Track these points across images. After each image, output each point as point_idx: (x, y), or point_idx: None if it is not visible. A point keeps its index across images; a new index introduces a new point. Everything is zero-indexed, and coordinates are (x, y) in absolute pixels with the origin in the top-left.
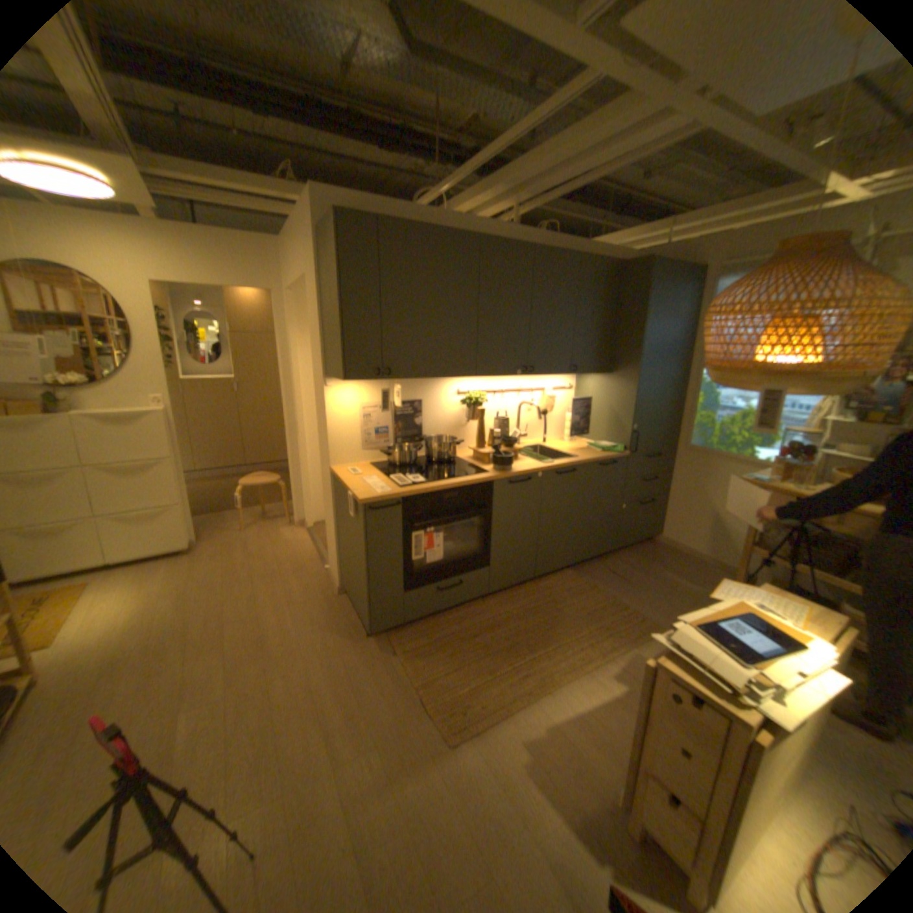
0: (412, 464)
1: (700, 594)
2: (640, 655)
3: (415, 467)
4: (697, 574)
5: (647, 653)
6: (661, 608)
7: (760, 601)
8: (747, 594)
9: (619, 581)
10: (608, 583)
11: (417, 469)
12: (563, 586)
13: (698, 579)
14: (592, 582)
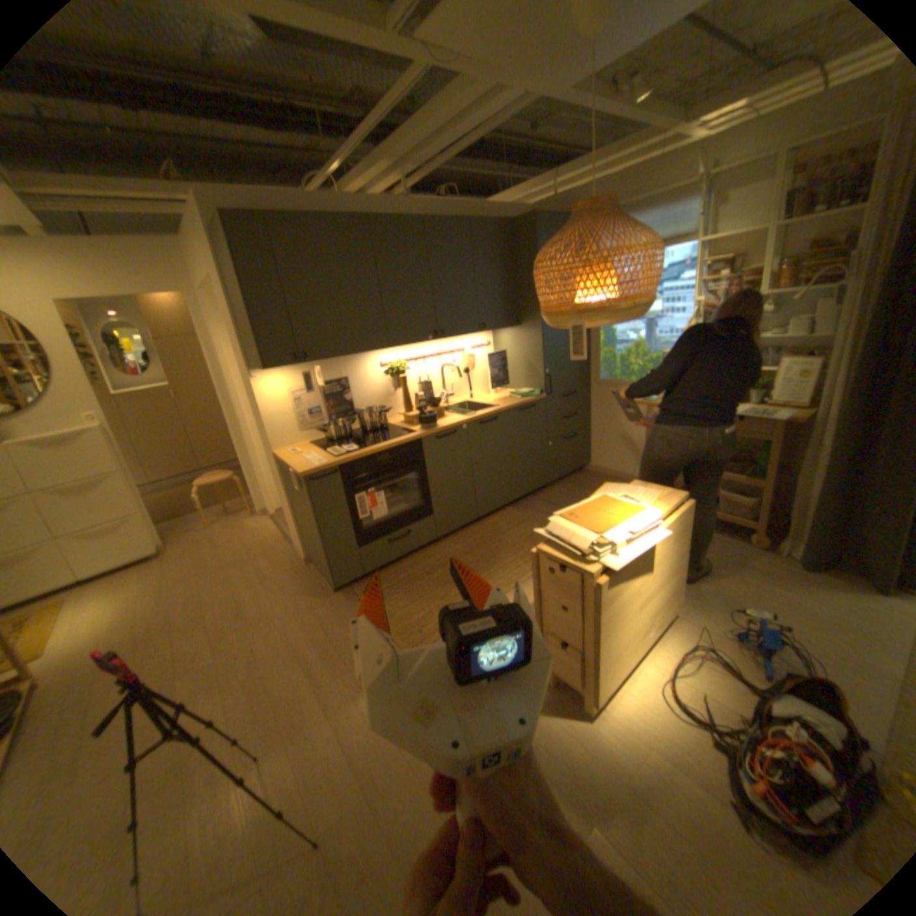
0: (348, 437)
1: None
2: None
3: (351, 439)
4: None
5: None
6: None
7: (626, 494)
8: (618, 491)
9: (552, 509)
10: (543, 512)
11: (353, 441)
12: (504, 522)
13: None
14: (529, 514)
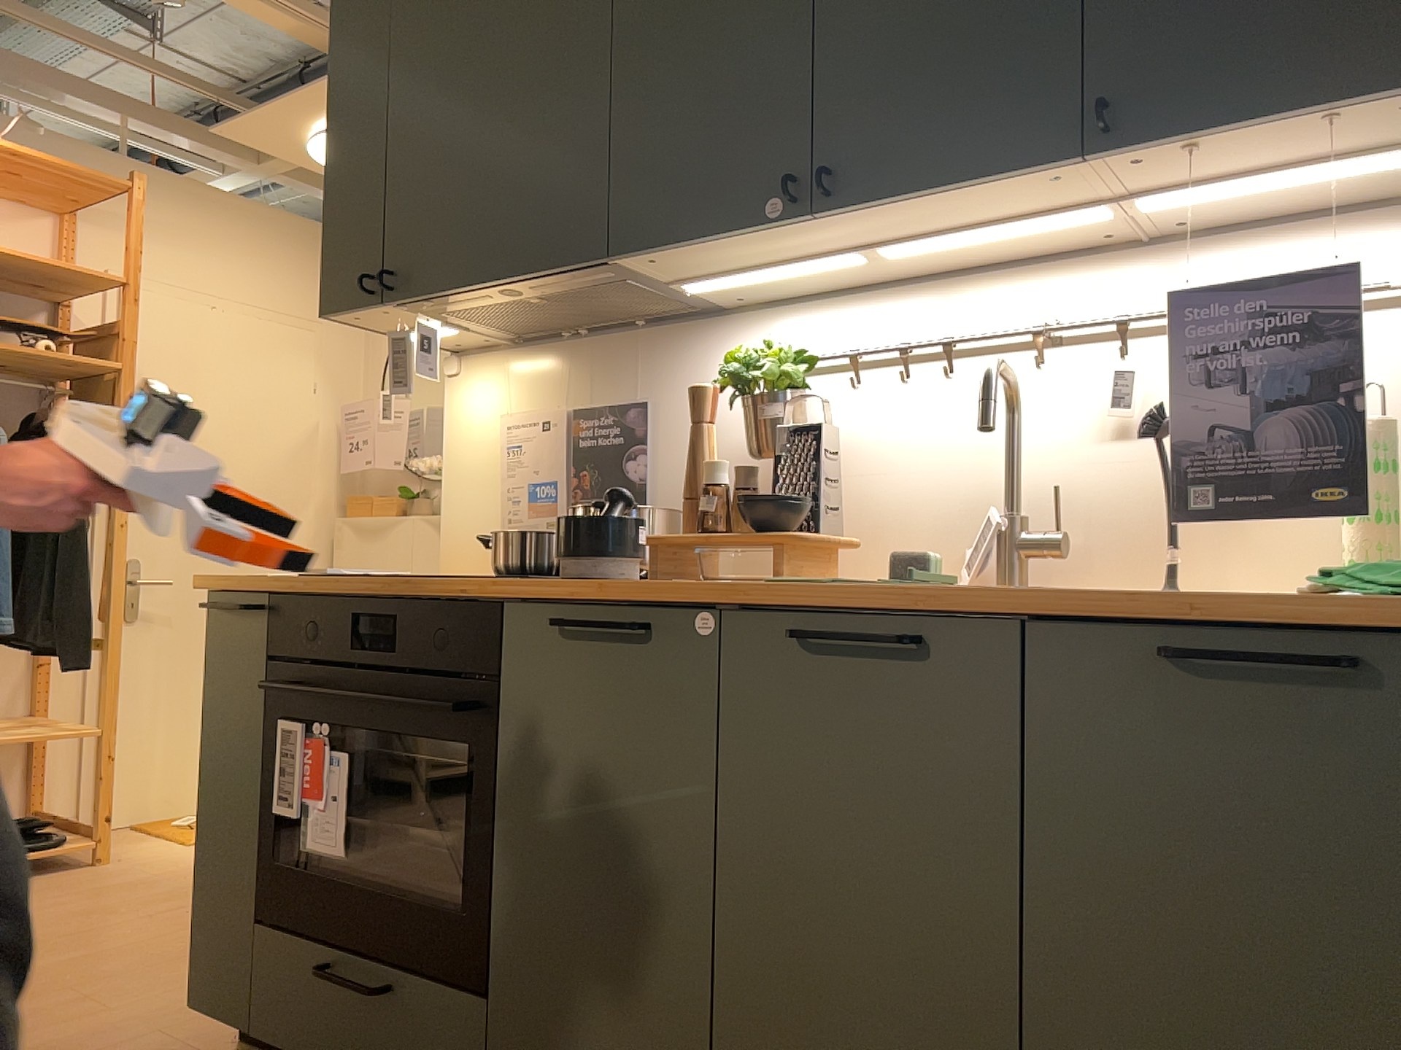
0: None
1: None
2: None
3: None
4: None
5: None
6: None
7: None
8: None
9: None
10: None
11: None
12: None
13: None
14: None
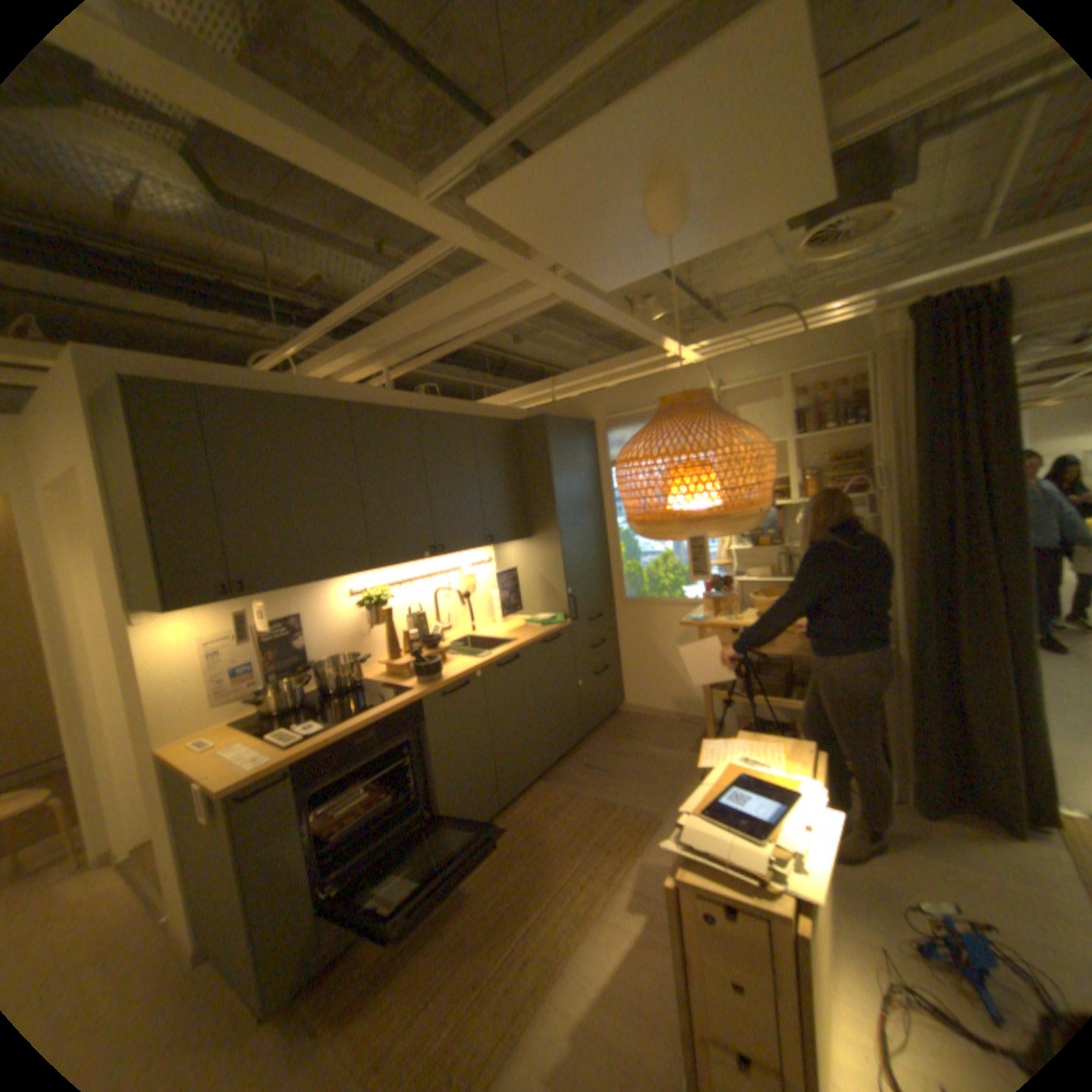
0: (300, 707)
1: (680, 759)
2: (645, 865)
3: (305, 710)
4: (671, 738)
5: (652, 859)
6: (649, 793)
7: (742, 754)
8: (729, 750)
9: (598, 776)
10: (587, 784)
11: (309, 712)
12: (538, 808)
13: (673, 743)
14: (570, 789)
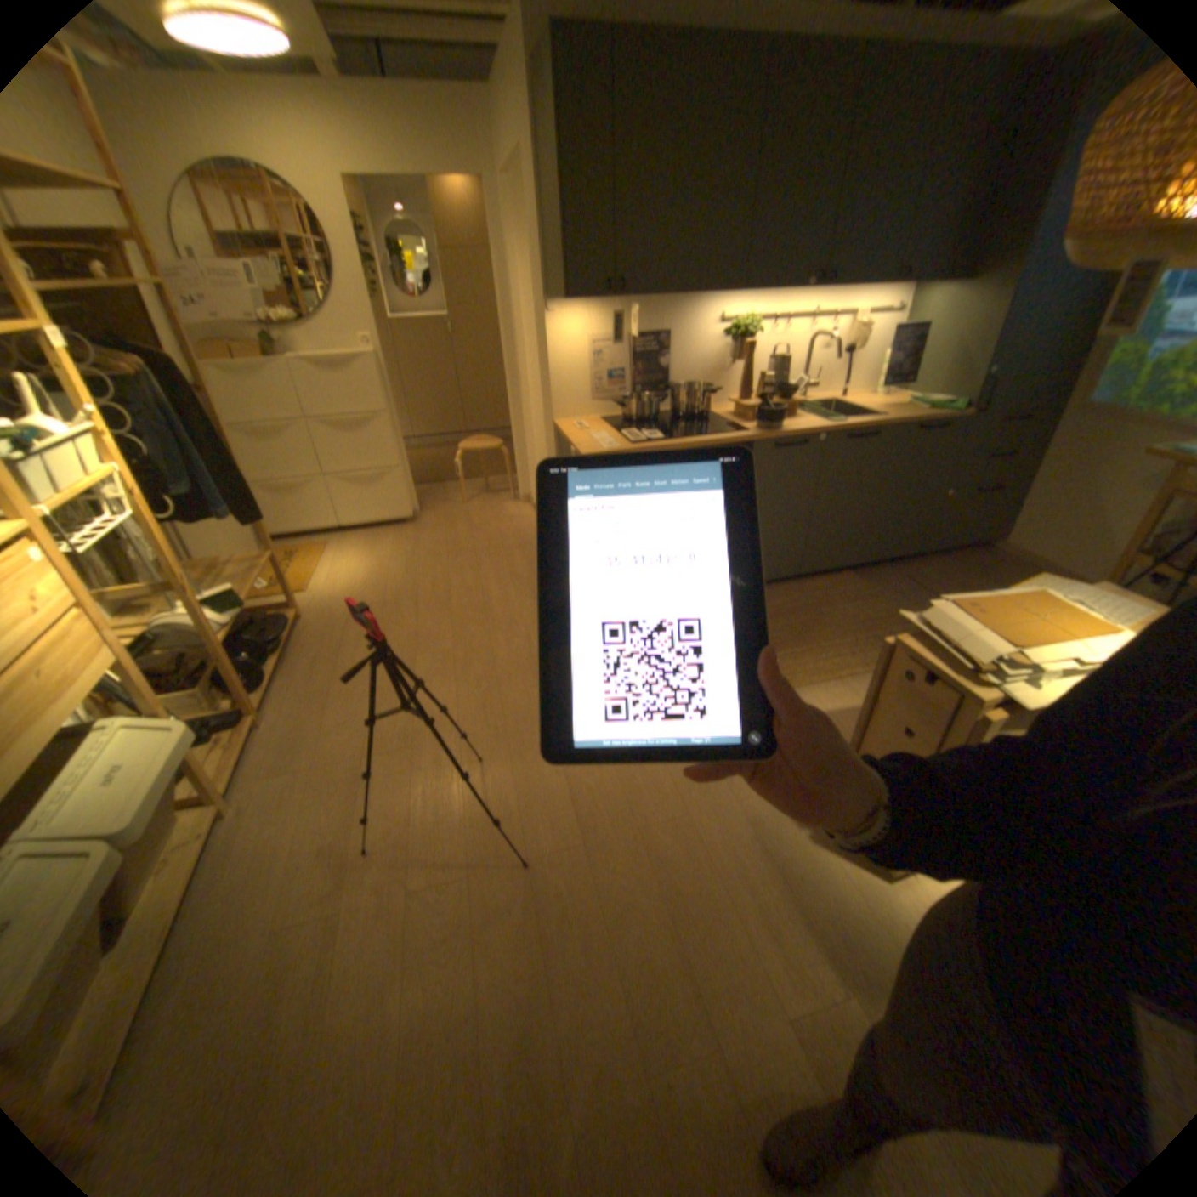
0: (652, 420)
1: None
2: None
3: (655, 424)
4: None
5: None
6: None
7: (1082, 598)
8: (1068, 590)
9: (918, 591)
10: (900, 592)
11: (657, 426)
12: (836, 590)
13: None
14: (878, 589)
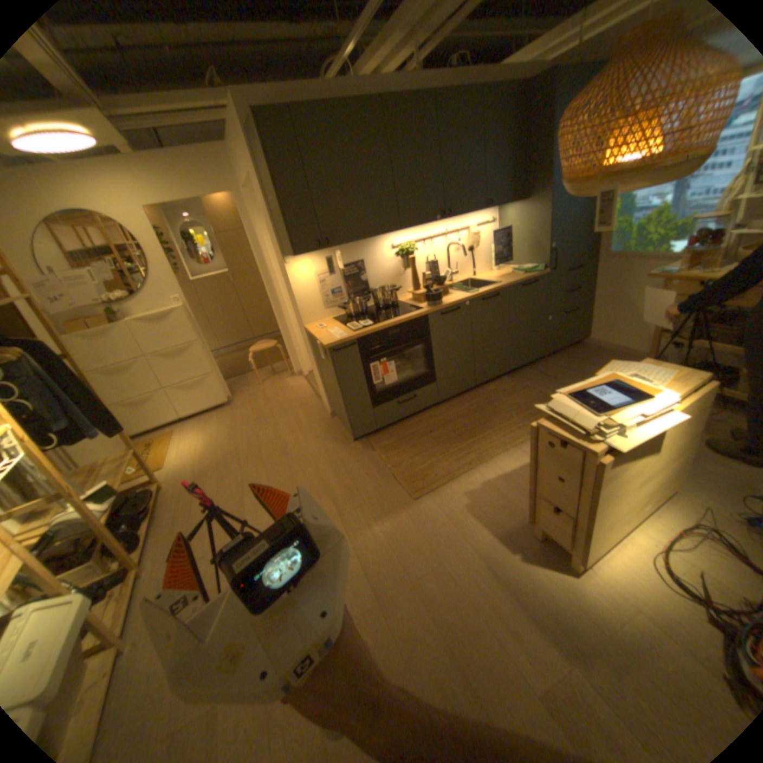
0: (364, 313)
1: None
2: None
3: (367, 315)
4: None
5: None
6: None
7: (636, 371)
8: (627, 368)
9: (547, 379)
10: (537, 382)
11: (368, 316)
12: (500, 389)
13: None
14: (524, 383)
